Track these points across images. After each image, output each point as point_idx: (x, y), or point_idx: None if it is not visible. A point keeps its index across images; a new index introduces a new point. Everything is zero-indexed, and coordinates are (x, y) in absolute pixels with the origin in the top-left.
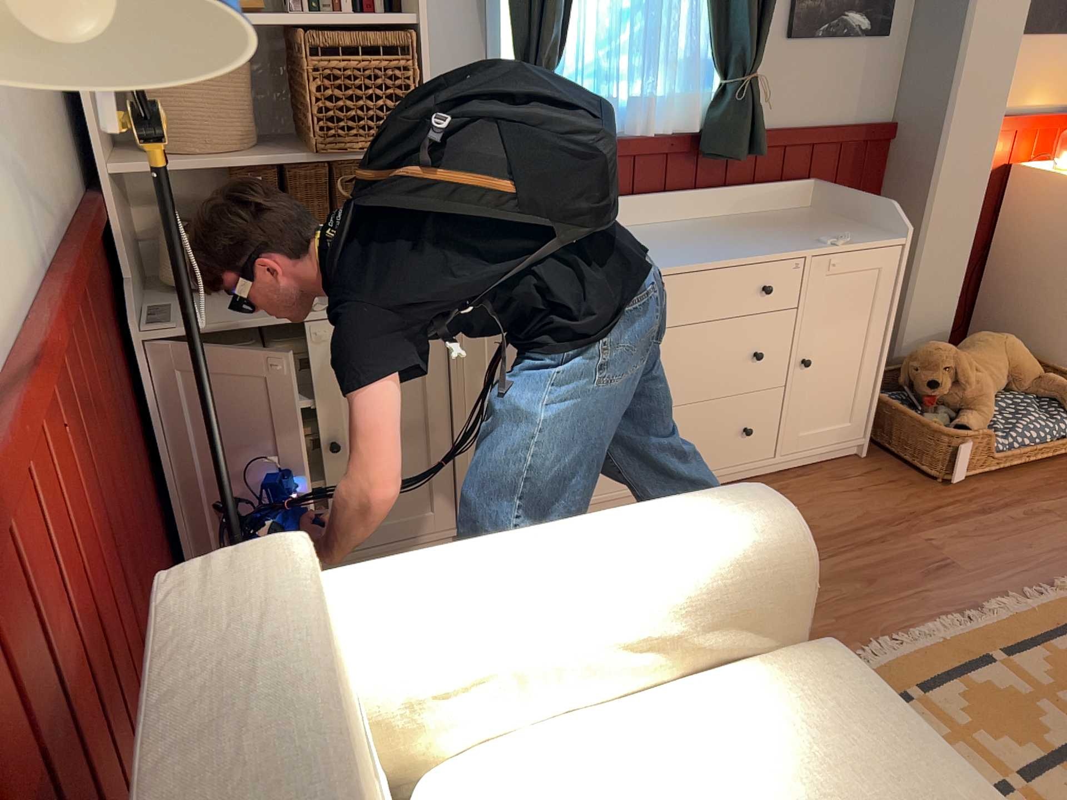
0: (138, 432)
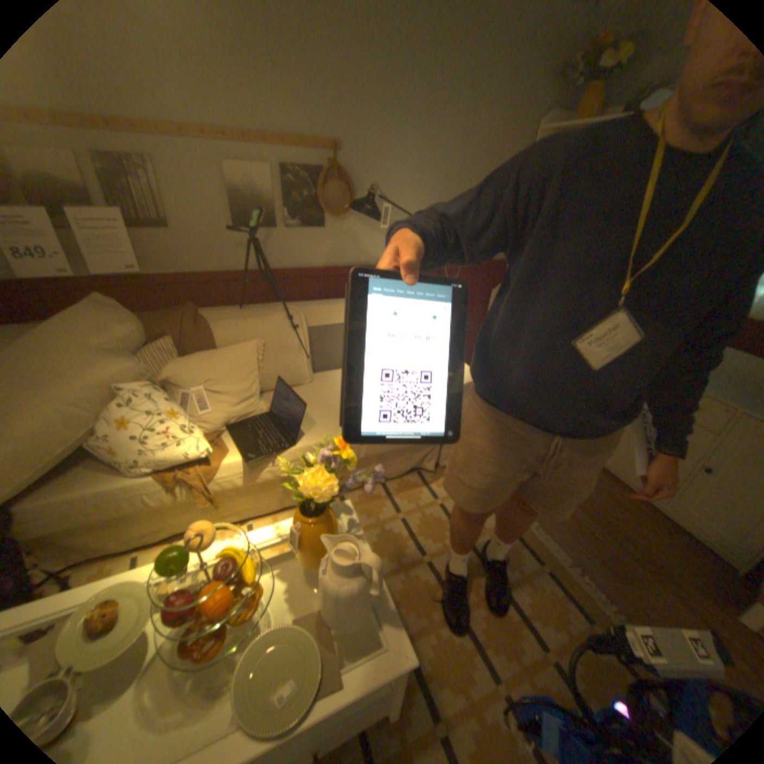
0: (480, 316)
